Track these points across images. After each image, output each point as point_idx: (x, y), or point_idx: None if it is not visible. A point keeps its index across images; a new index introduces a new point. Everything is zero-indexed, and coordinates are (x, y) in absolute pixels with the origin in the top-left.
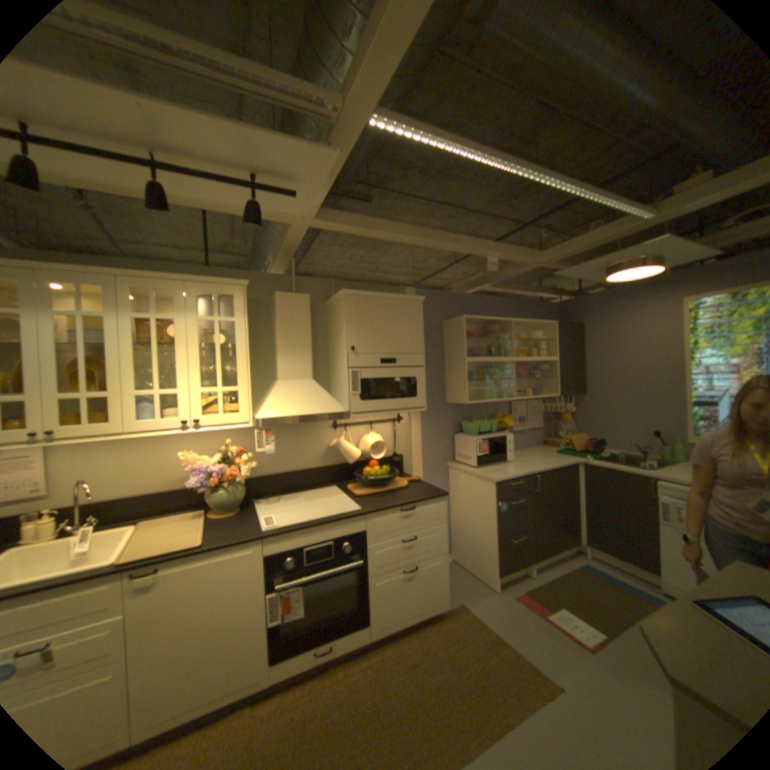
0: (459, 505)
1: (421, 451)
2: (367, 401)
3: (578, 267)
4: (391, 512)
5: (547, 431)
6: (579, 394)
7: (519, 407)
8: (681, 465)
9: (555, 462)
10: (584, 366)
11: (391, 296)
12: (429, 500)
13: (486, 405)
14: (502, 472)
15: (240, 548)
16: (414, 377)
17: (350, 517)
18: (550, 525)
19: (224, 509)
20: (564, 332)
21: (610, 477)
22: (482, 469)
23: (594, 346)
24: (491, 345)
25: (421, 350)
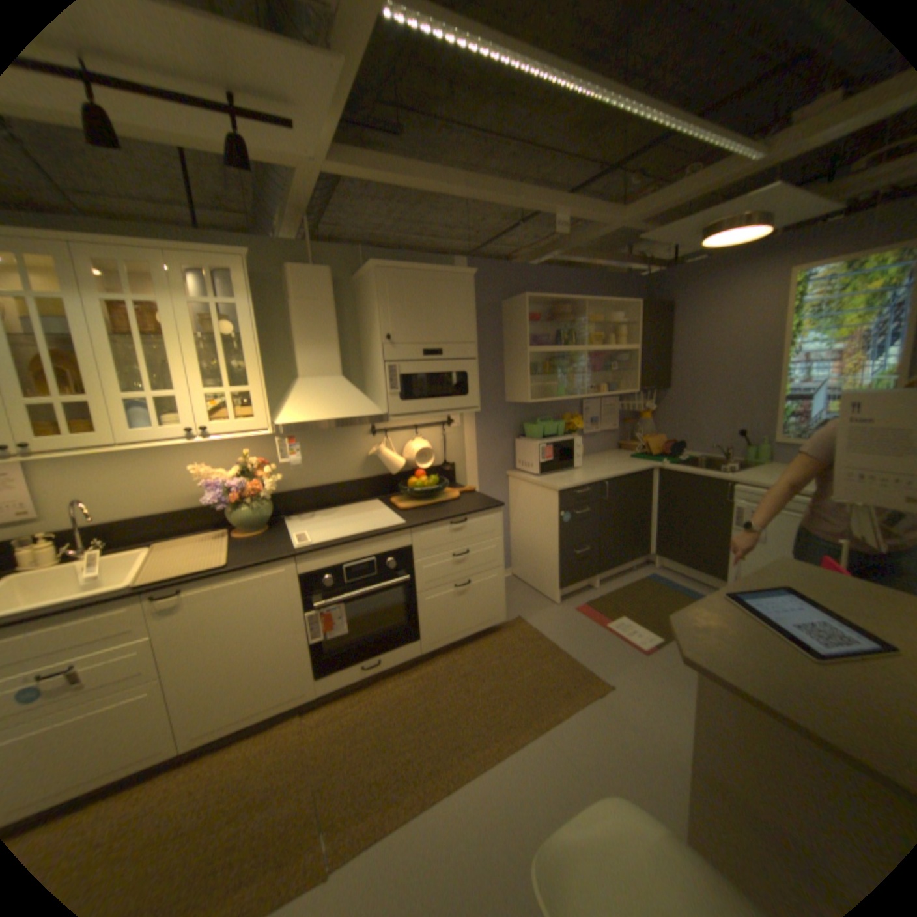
0: (520, 517)
1: (477, 458)
2: (410, 402)
3: (668, 227)
4: (440, 525)
5: (624, 433)
6: (663, 389)
7: (592, 406)
8: (764, 466)
9: (627, 468)
10: (670, 356)
11: (434, 268)
12: (483, 511)
13: (553, 405)
14: (567, 479)
15: (272, 567)
16: (466, 372)
17: (394, 531)
18: (618, 535)
19: (251, 528)
20: (649, 314)
21: (686, 482)
22: (546, 477)
23: (684, 331)
24: (560, 331)
25: (474, 339)
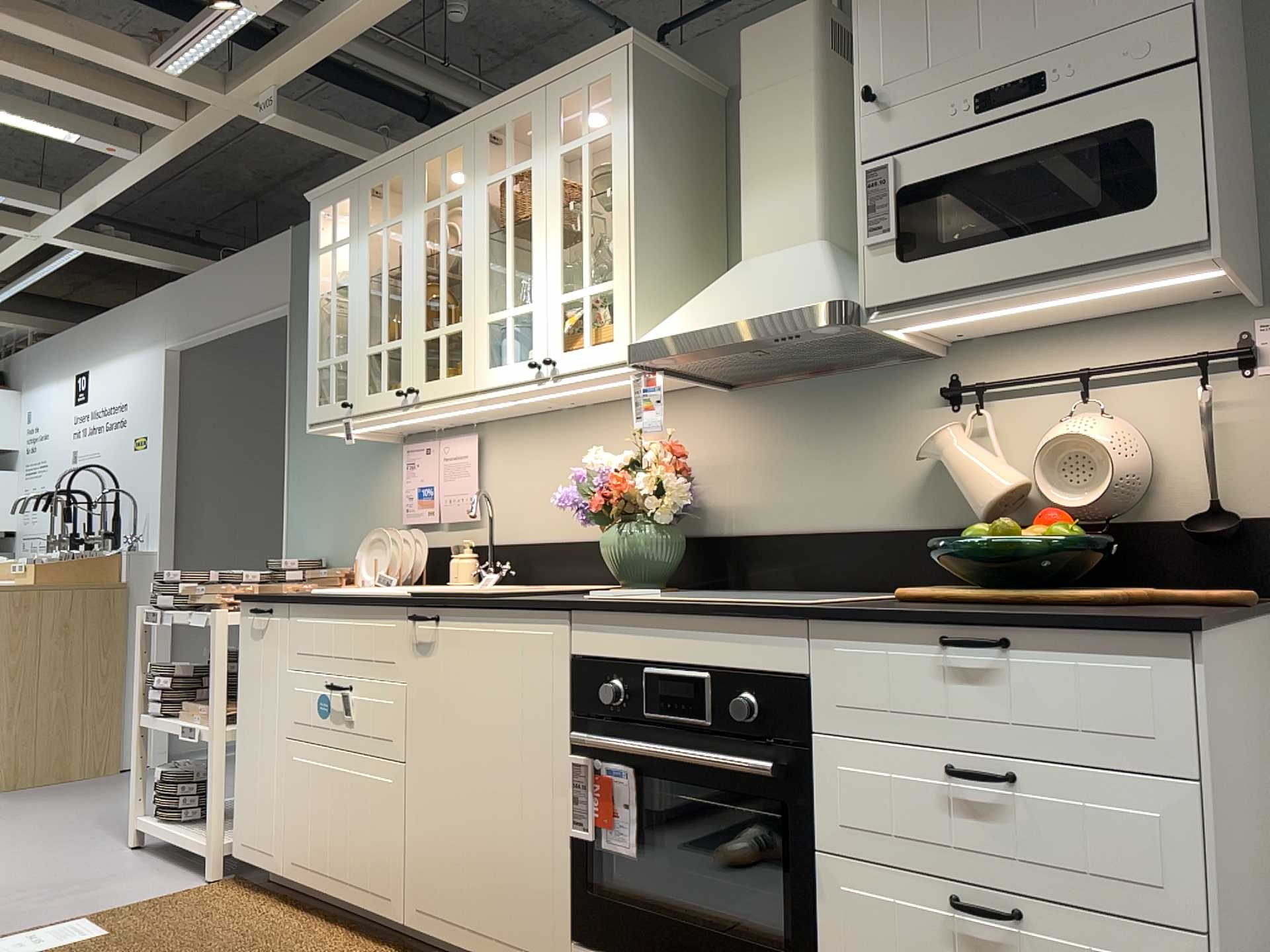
0: None
1: None
2: (924, 261)
3: None
4: (904, 636)
5: None
6: None
7: None
8: None
9: None
10: None
11: None
12: (1081, 625)
13: None
14: None
15: (535, 620)
16: (1140, 122)
17: (754, 610)
18: None
19: (631, 579)
20: None
21: None
22: None
23: None
24: None
25: None
